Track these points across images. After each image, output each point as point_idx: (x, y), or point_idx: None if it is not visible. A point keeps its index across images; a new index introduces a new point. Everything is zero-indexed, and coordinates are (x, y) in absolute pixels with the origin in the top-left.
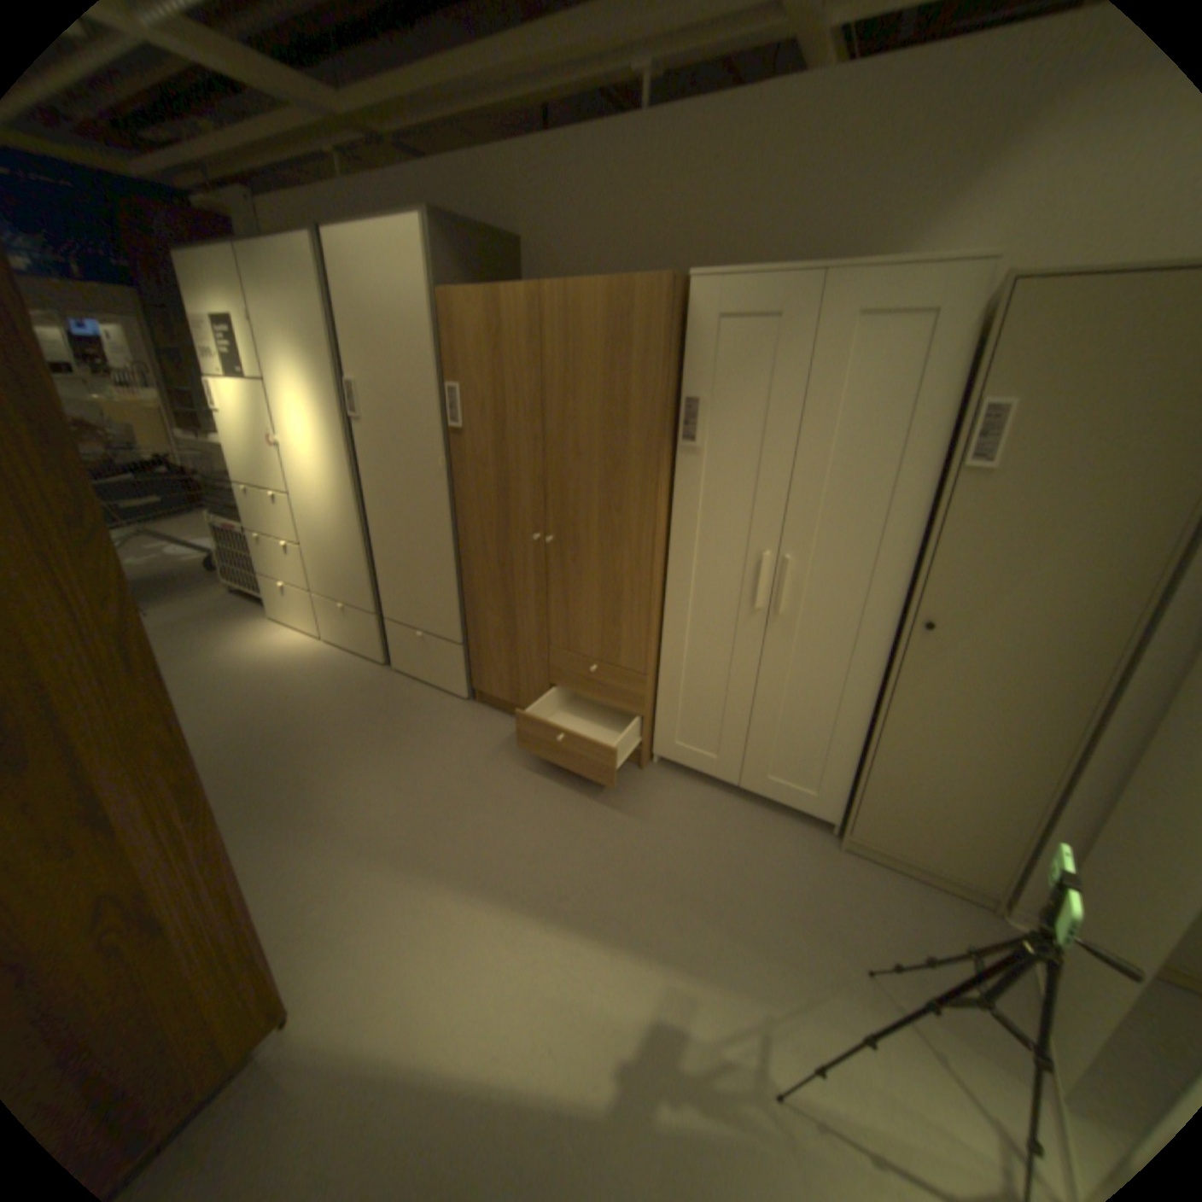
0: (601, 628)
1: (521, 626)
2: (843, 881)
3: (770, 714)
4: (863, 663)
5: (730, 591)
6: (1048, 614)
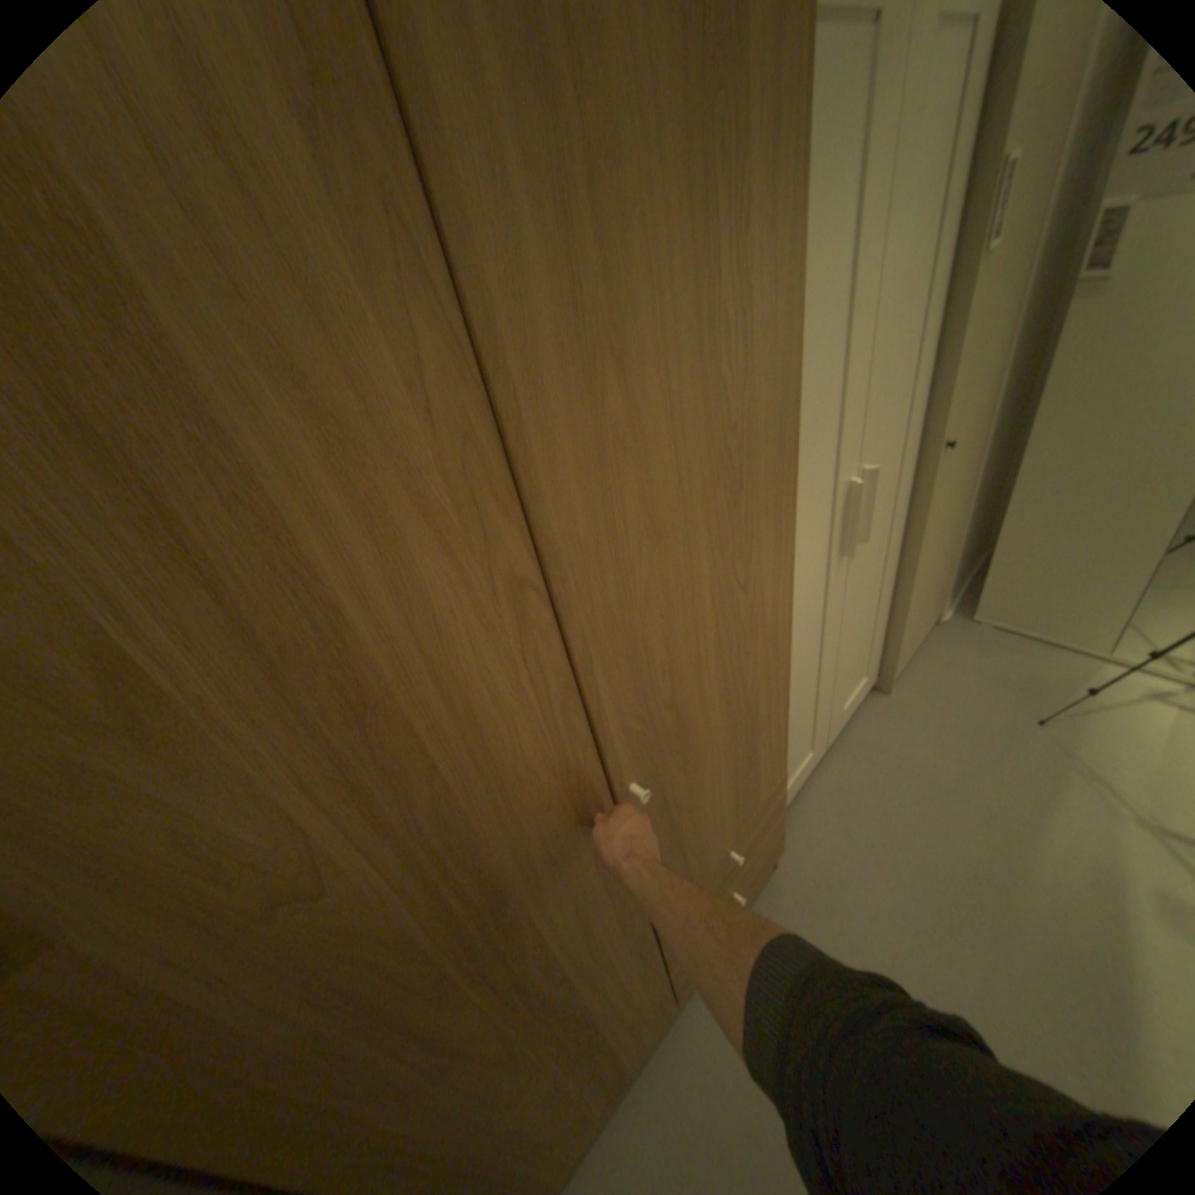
0: (731, 801)
1: (596, 1007)
2: (930, 708)
3: (846, 656)
4: (896, 529)
5: (819, 566)
6: (987, 379)
